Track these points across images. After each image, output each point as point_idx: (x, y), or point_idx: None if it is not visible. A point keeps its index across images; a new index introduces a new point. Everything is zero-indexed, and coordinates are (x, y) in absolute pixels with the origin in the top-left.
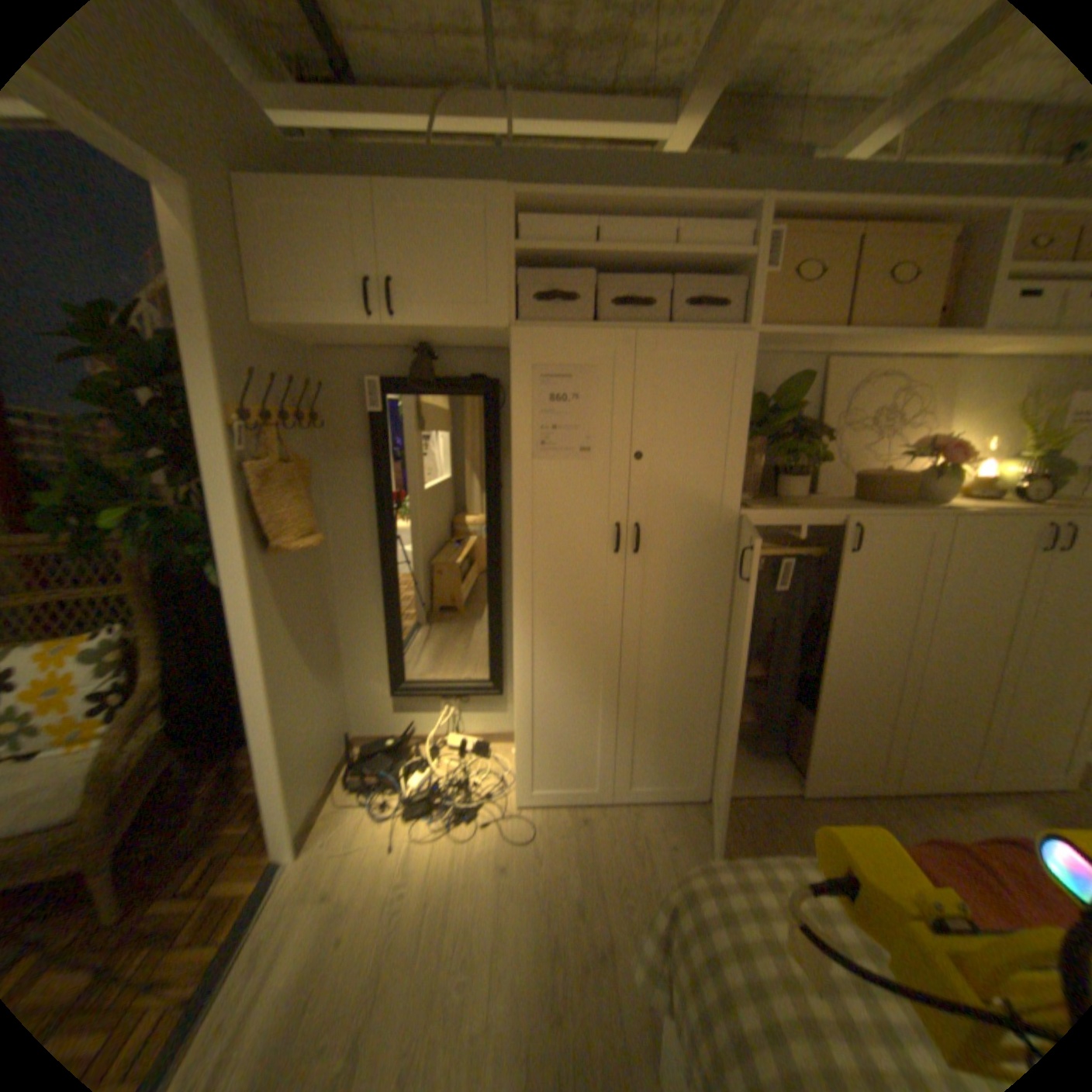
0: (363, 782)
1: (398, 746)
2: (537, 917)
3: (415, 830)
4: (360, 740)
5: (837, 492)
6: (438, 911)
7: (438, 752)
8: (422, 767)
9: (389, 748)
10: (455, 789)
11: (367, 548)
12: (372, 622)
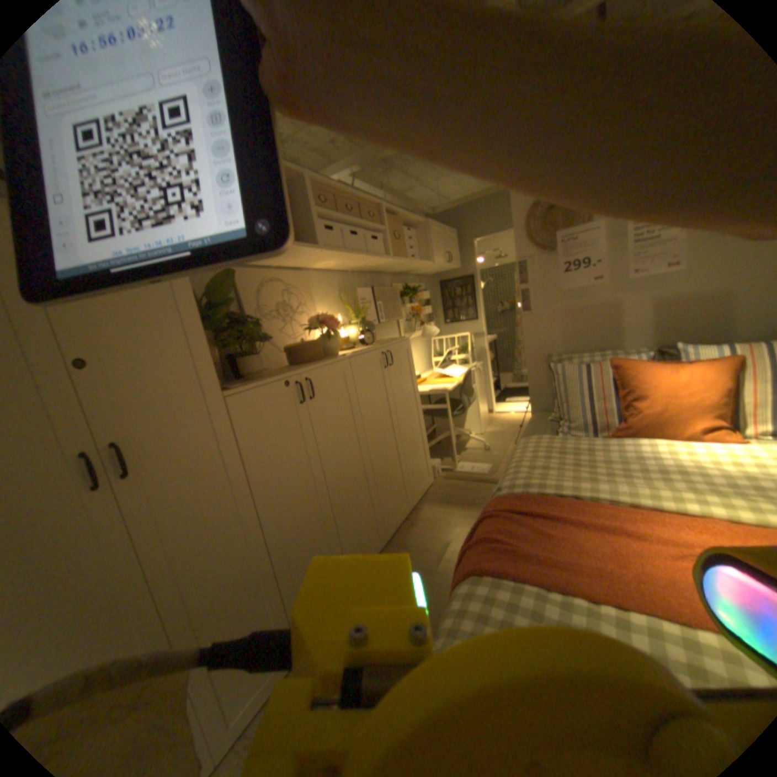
0: None
1: None
2: None
3: None
4: None
5: (275, 362)
6: None
7: None
8: None
9: None
10: None
11: None
12: None
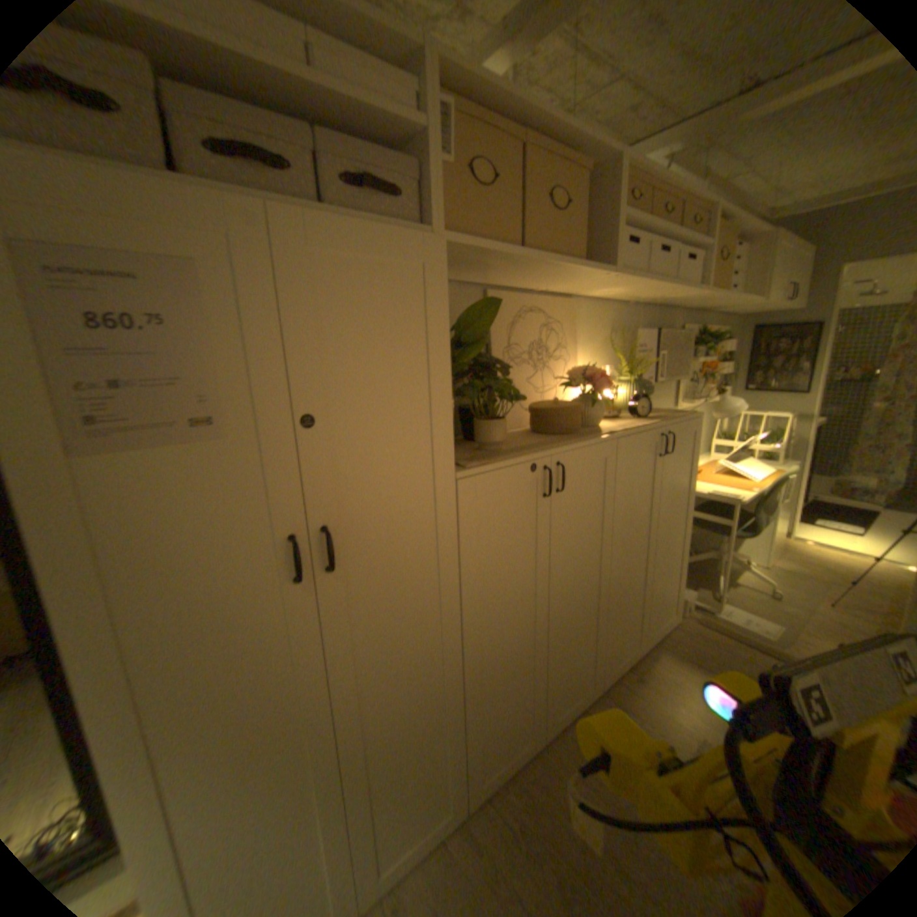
0: None
1: None
2: None
3: None
4: None
5: (512, 426)
6: None
7: None
8: None
9: None
10: None
11: None
12: None
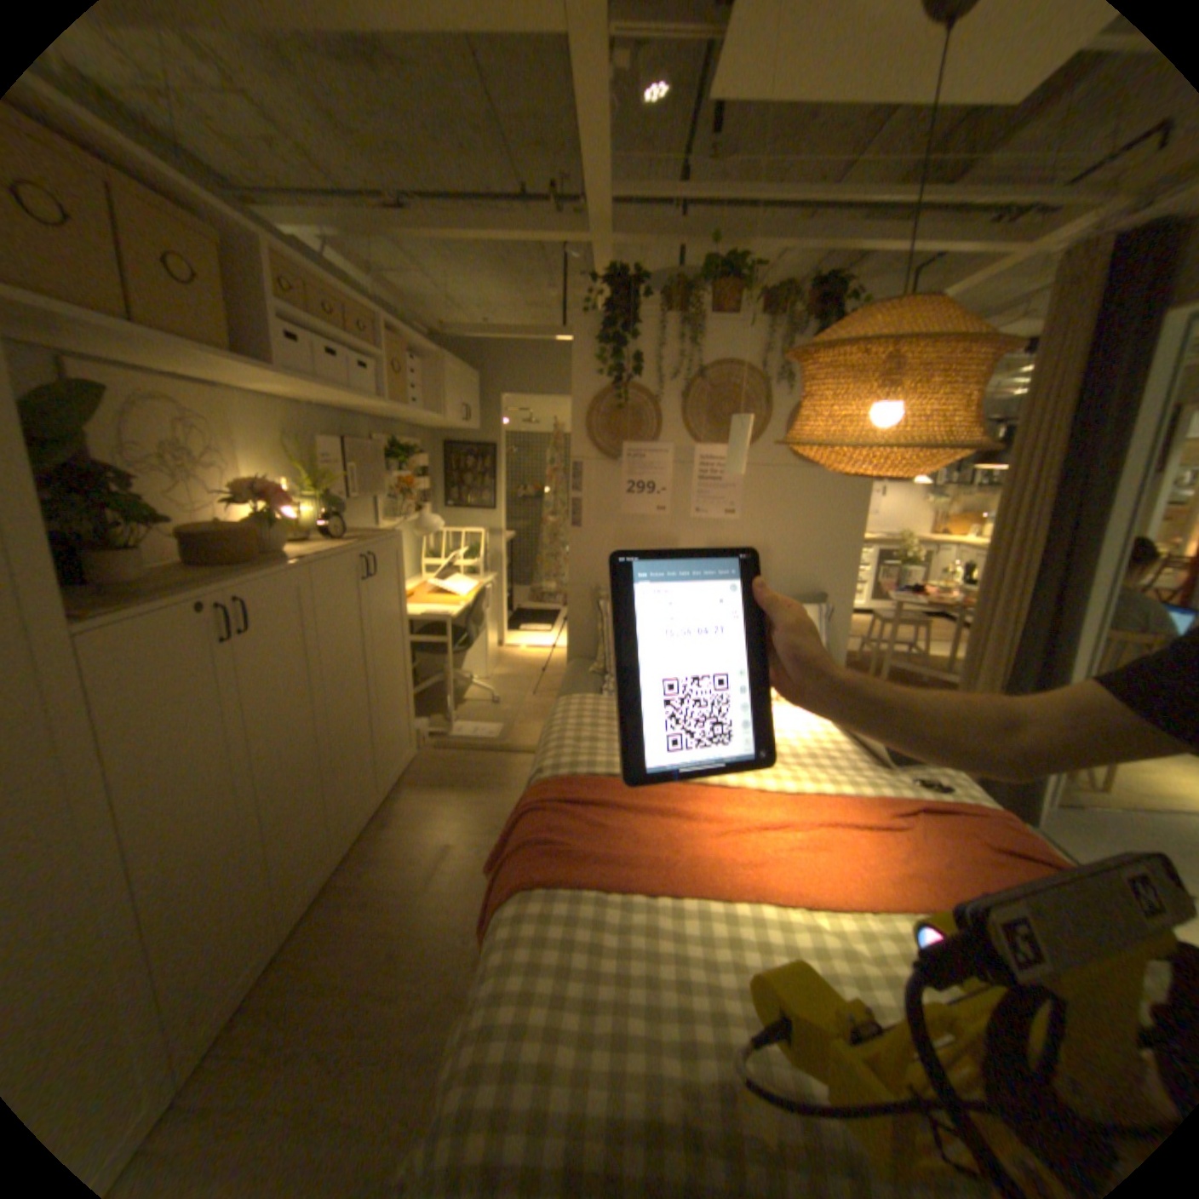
0: None
1: None
2: None
3: None
4: None
5: (153, 557)
6: None
7: None
8: None
9: None
10: None
11: None
12: None
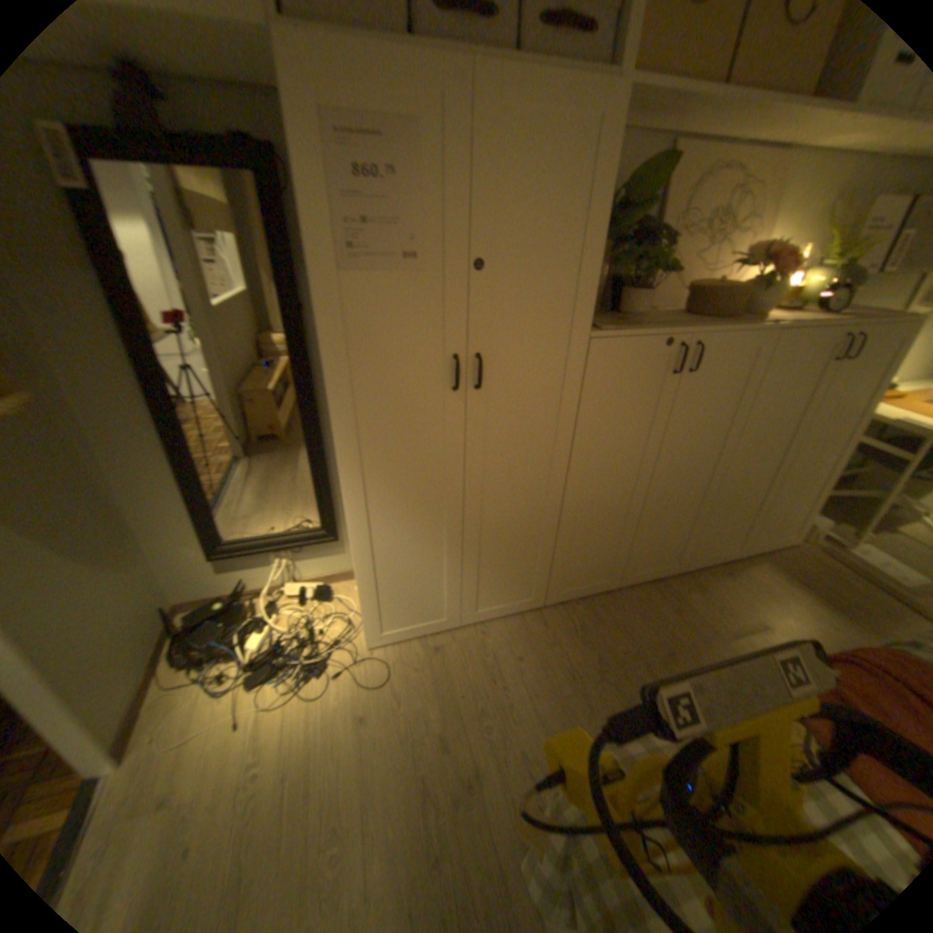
0: (191, 658)
1: (227, 606)
2: (402, 759)
3: (261, 695)
4: (182, 604)
5: (667, 304)
6: (298, 779)
7: (275, 602)
8: (258, 630)
9: (219, 607)
10: (299, 643)
11: (126, 395)
12: (162, 484)
